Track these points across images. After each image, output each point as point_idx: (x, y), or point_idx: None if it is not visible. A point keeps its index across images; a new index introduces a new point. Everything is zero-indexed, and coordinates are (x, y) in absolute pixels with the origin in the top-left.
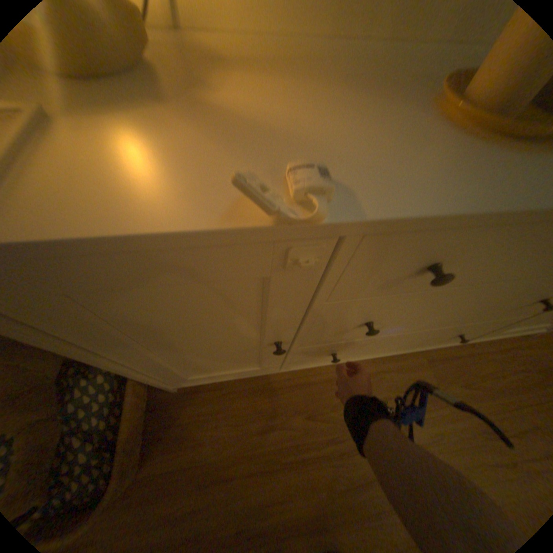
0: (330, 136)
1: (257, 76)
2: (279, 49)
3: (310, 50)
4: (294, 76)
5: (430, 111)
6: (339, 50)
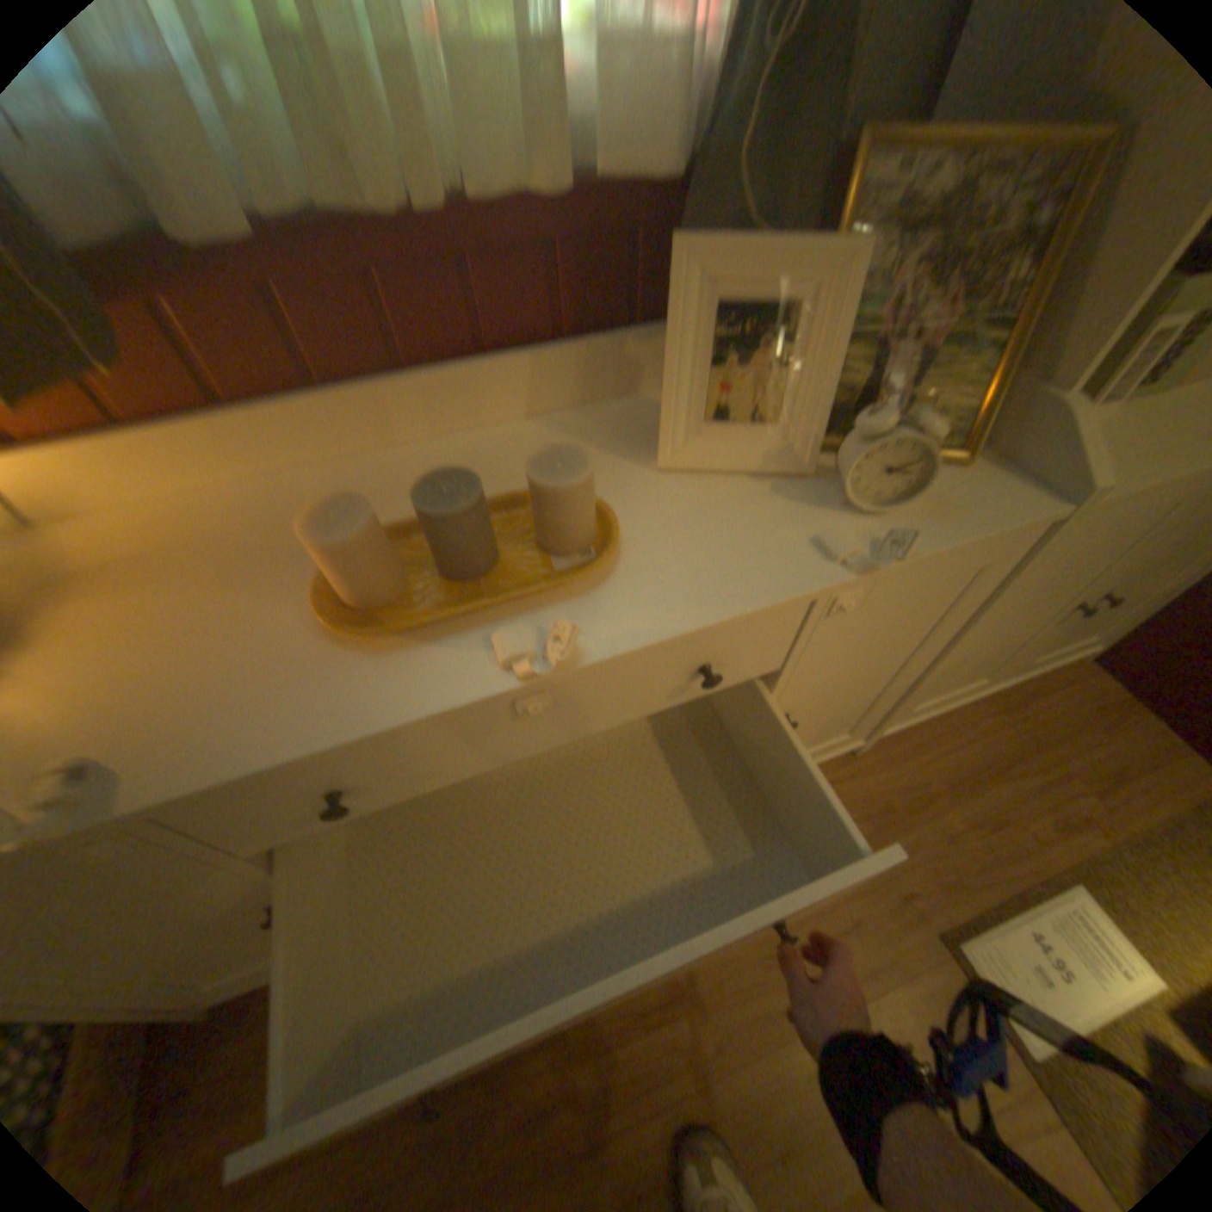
0: (128, 695)
1: (91, 600)
2: (154, 528)
3: (200, 516)
4: (144, 586)
5: (295, 609)
6: (245, 505)
